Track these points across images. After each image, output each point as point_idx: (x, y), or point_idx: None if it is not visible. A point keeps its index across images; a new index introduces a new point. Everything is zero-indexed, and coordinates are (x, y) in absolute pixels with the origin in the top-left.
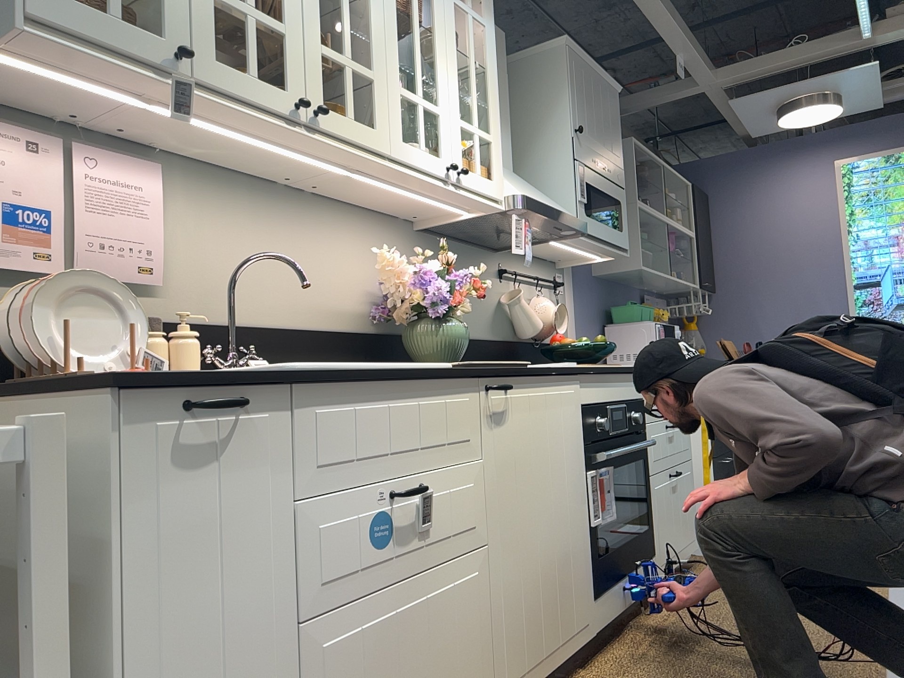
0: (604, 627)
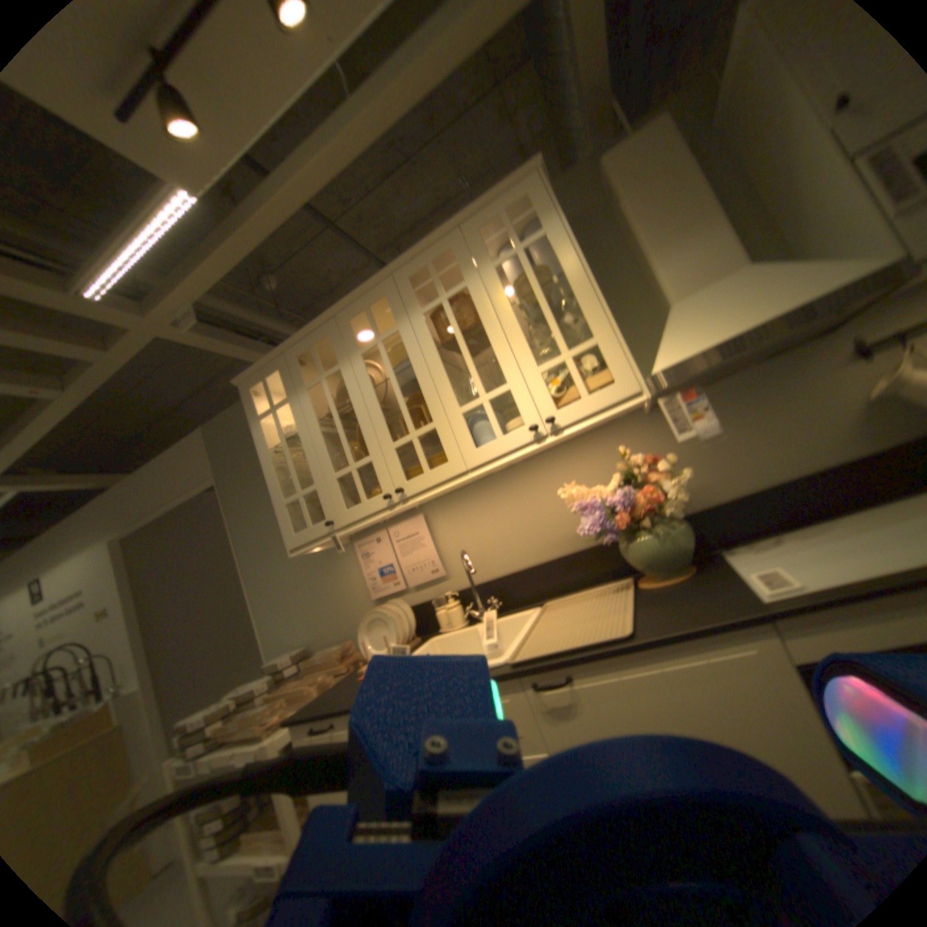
0: None
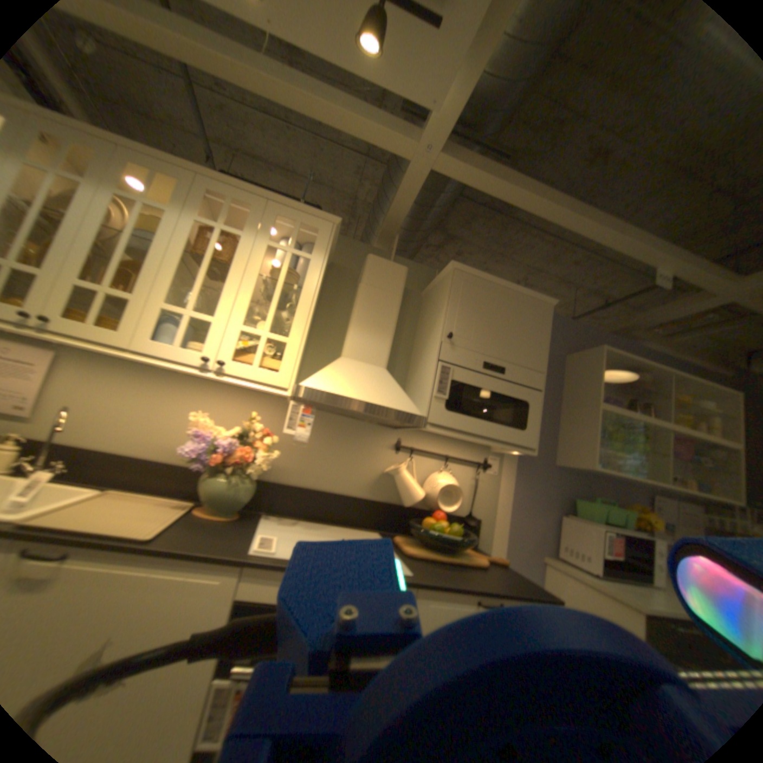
0: None
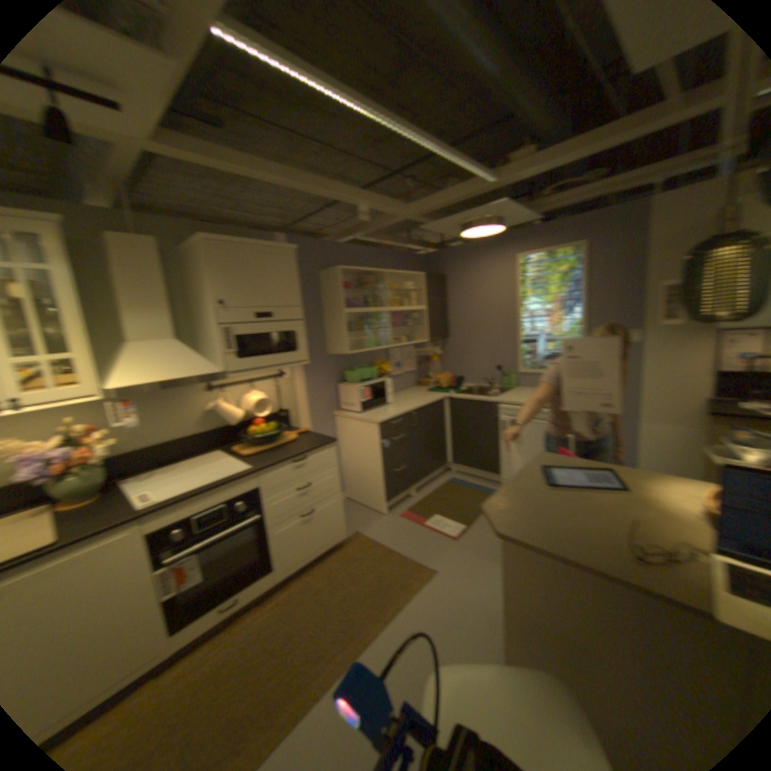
0: (189, 645)
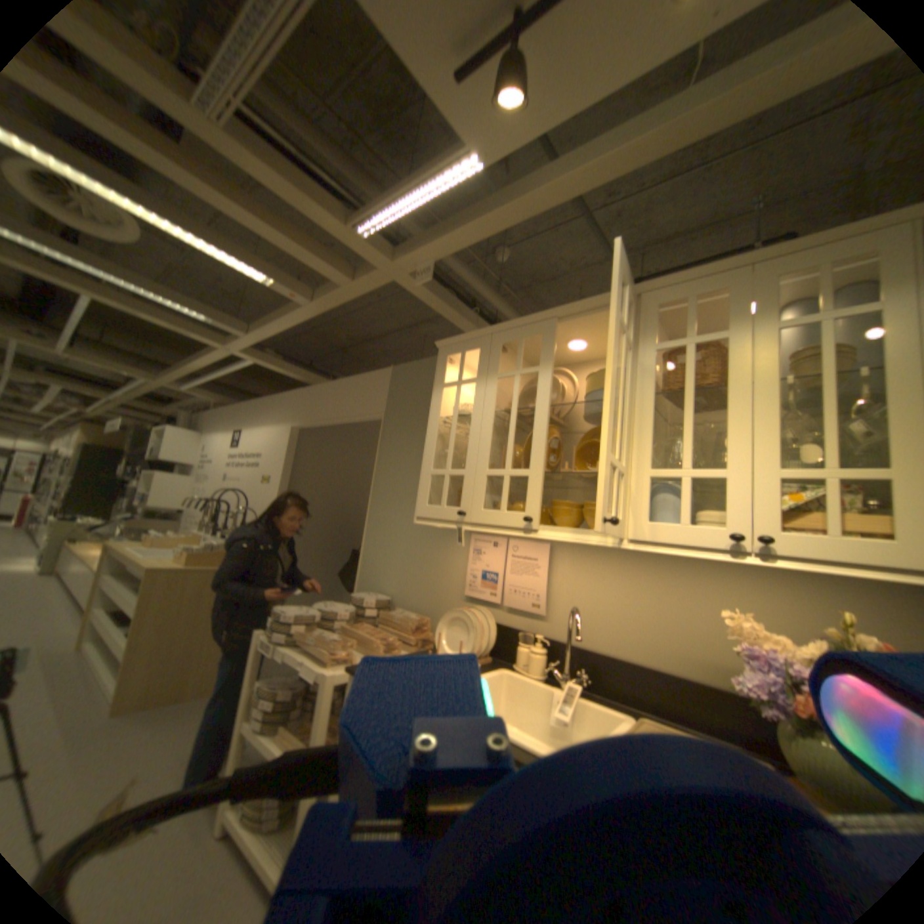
0: None
